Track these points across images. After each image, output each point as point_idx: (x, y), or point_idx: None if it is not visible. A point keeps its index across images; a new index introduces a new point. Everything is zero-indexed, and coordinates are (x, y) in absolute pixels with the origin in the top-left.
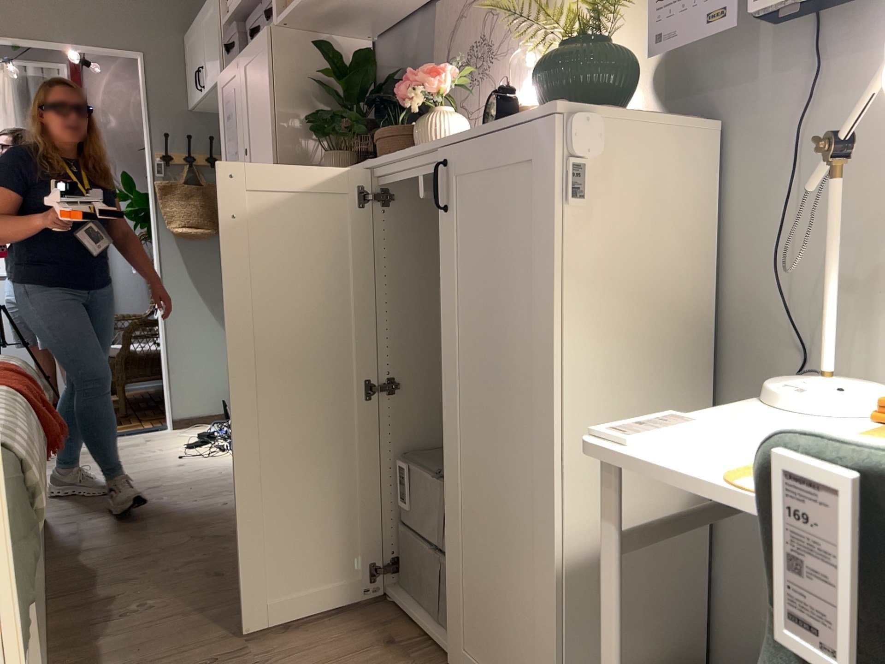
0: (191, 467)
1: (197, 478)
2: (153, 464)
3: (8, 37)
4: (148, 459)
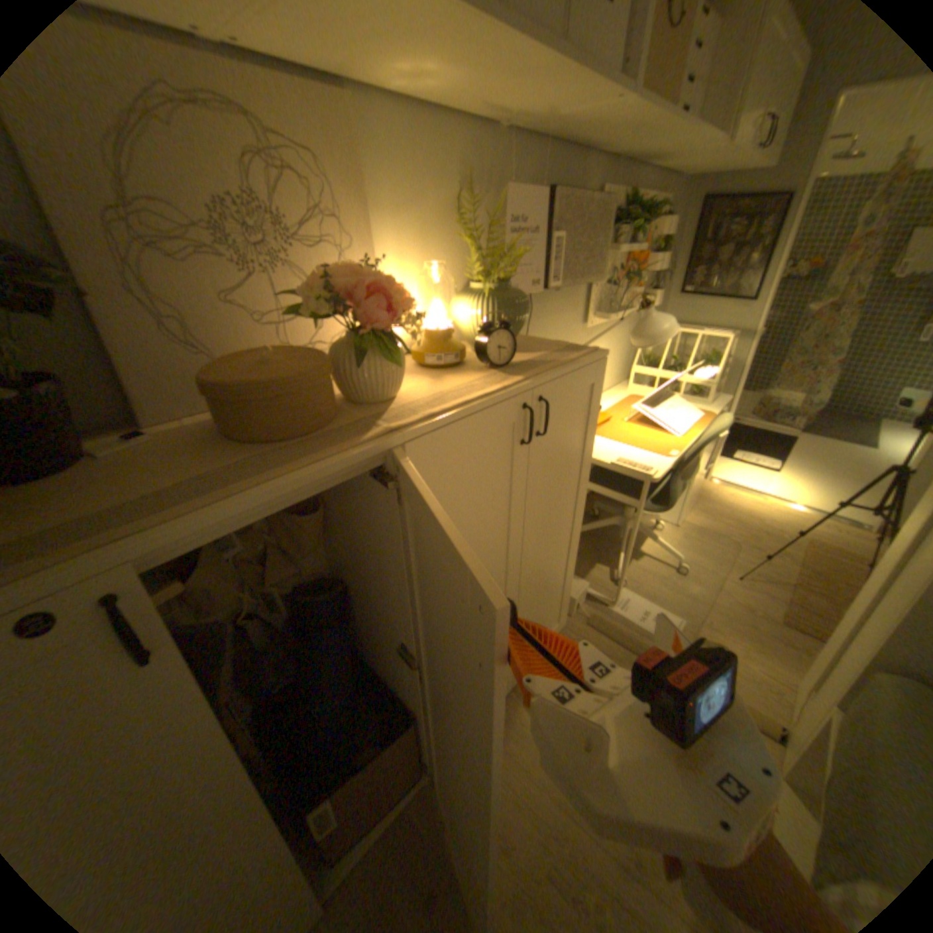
0: None
1: None
2: None
3: None
4: None
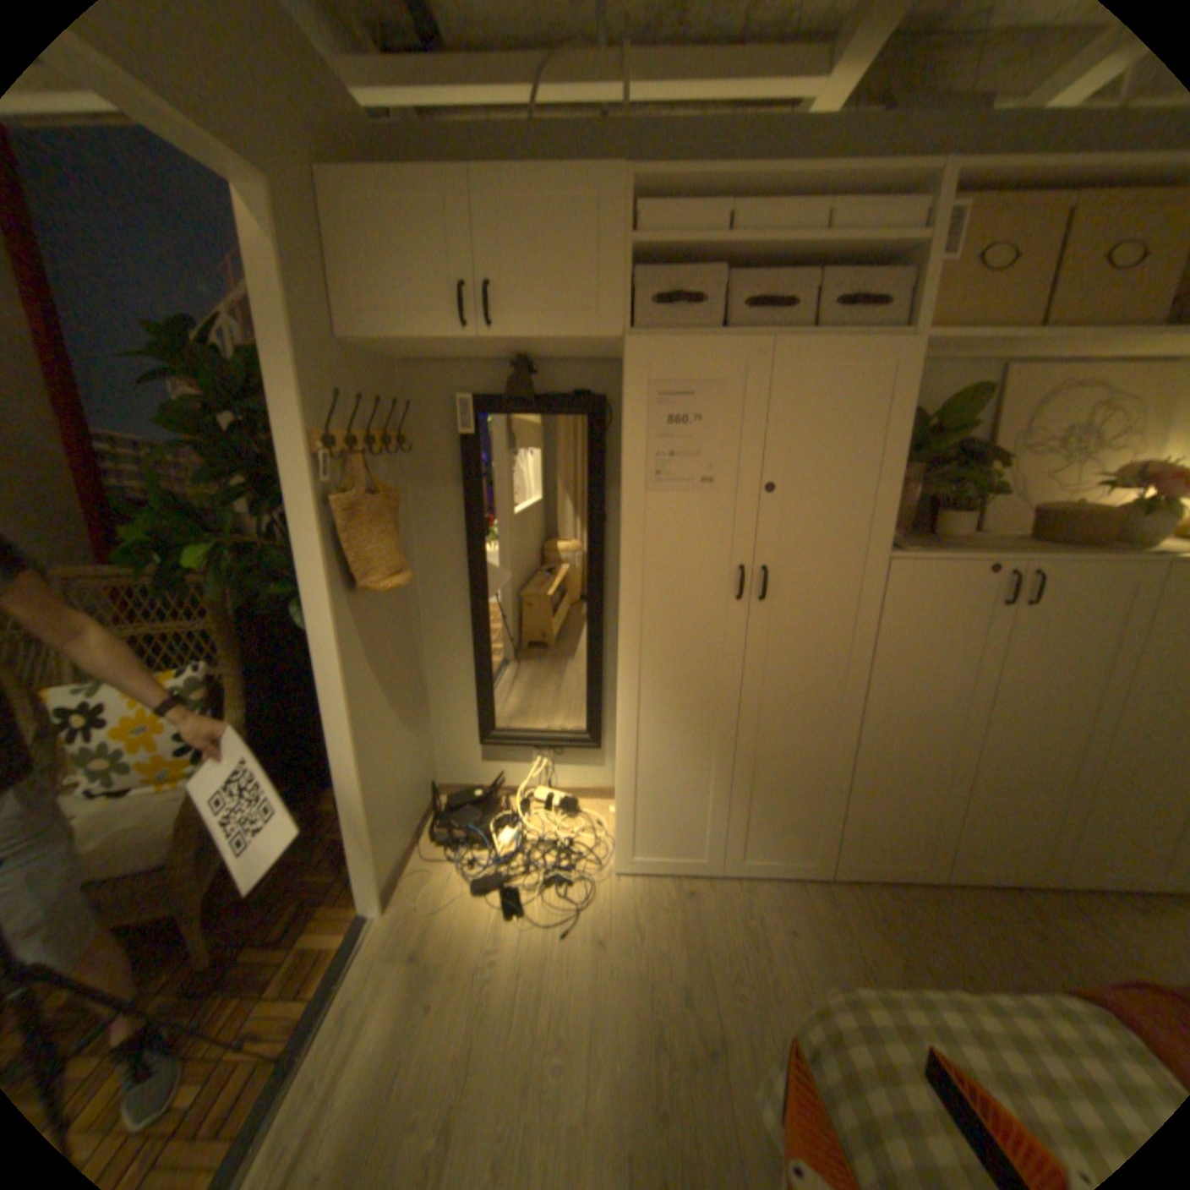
0: (617, 935)
1: (672, 939)
2: (570, 979)
3: None
4: (532, 982)
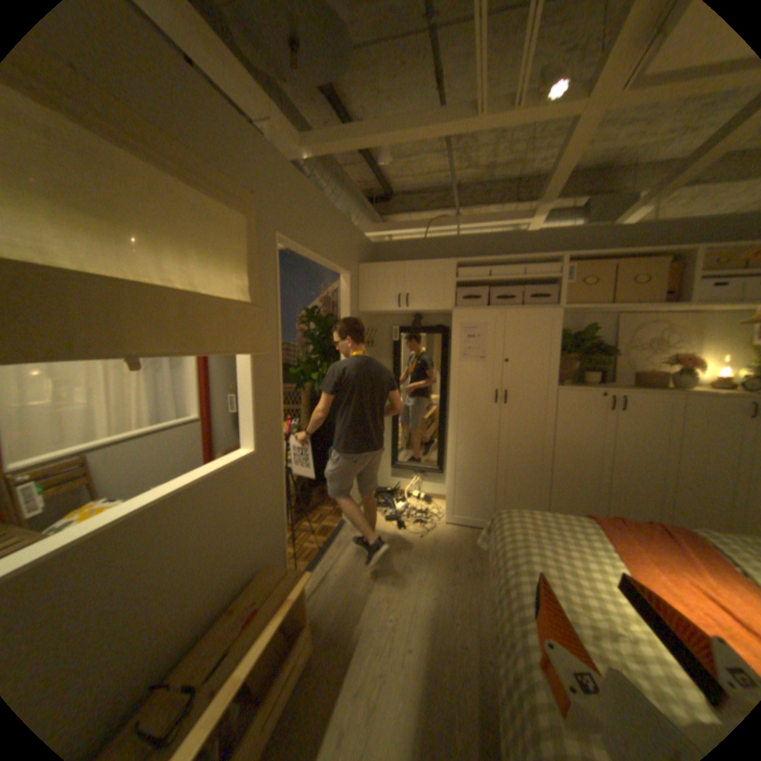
0: (443, 541)
1: (466, 545)
2: (422, 549)
3: (311, 254)
4: (407, 548)
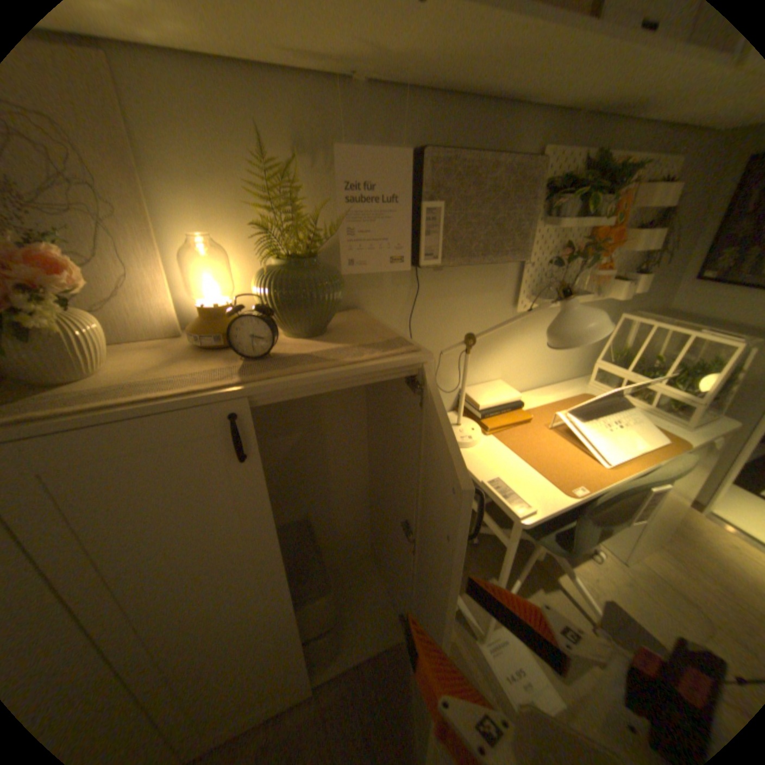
0: None
1: None
2: None
3: None
4: None
